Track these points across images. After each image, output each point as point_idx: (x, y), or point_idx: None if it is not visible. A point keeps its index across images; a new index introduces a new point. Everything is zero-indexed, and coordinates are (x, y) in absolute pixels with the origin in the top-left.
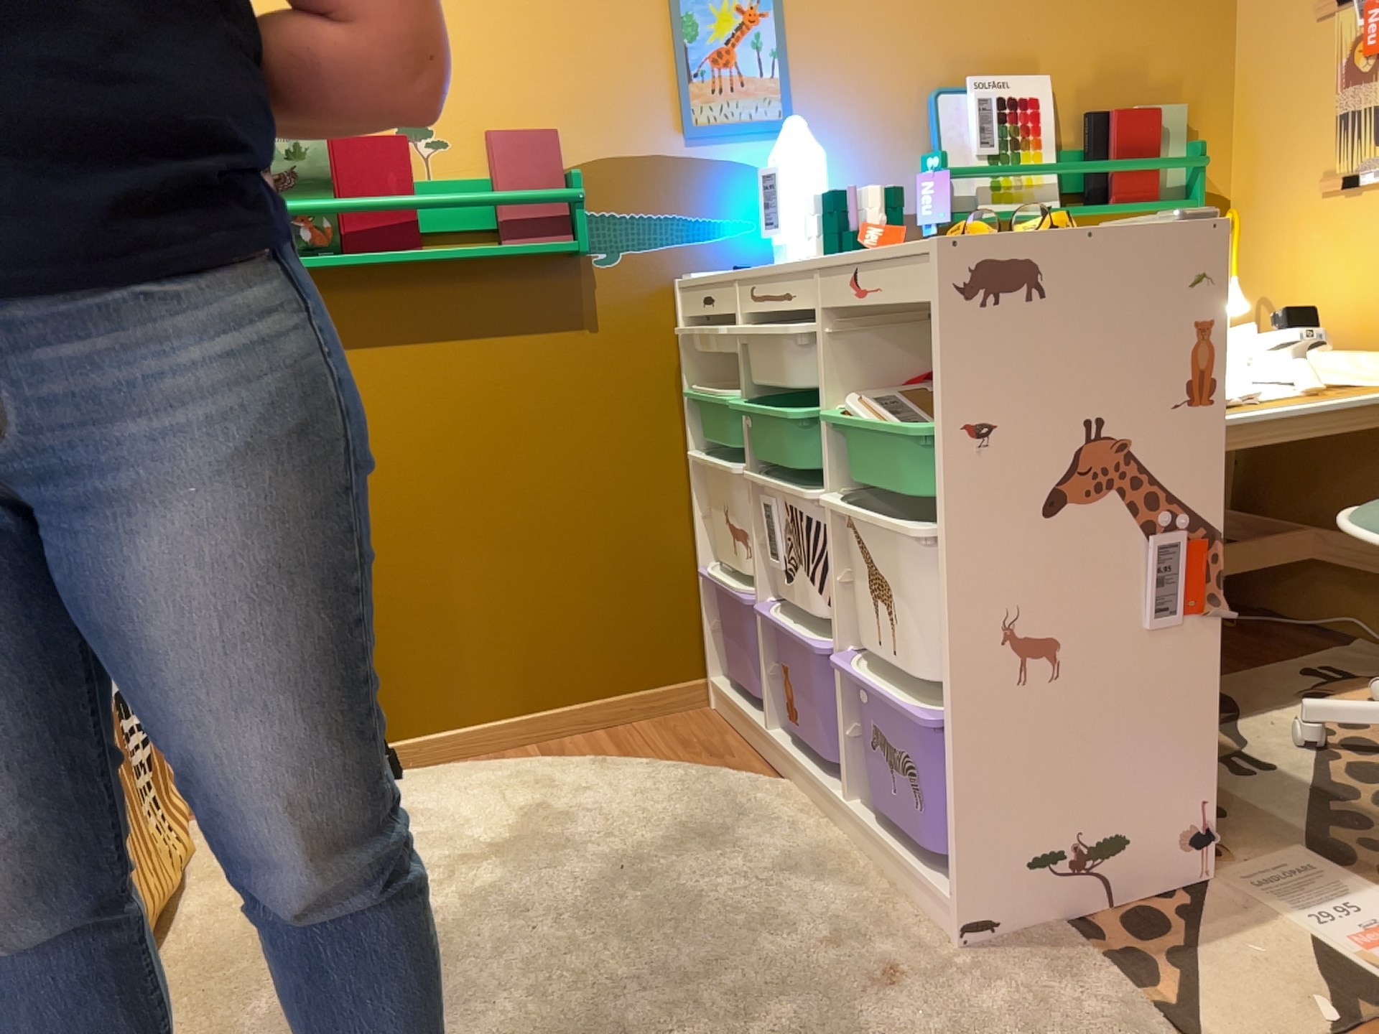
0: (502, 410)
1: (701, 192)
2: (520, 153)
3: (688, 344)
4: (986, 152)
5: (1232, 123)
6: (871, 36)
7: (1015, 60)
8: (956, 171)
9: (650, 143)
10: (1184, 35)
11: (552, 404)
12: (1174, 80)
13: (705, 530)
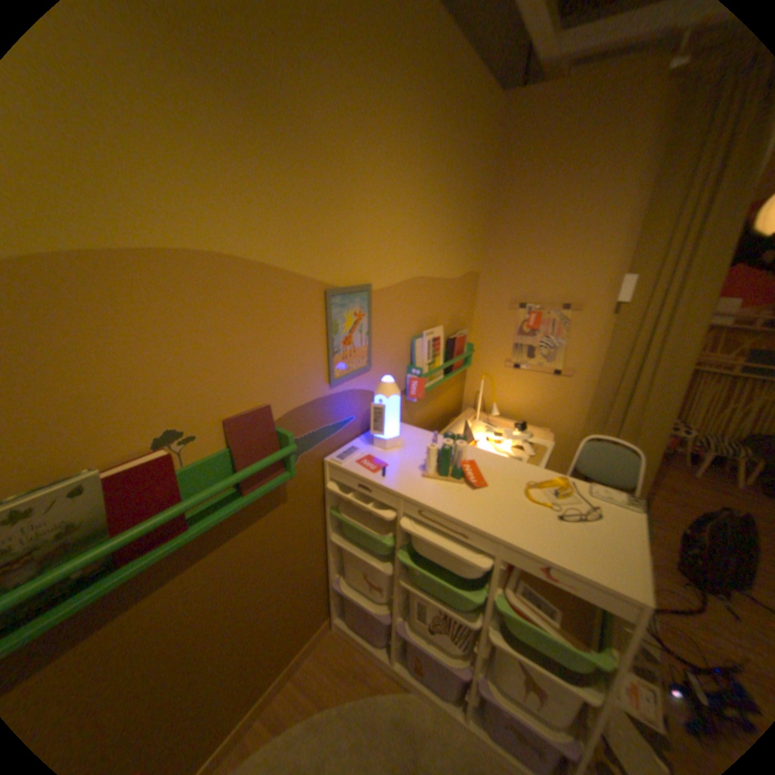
0: (238, 575)
1: (336, 410)
2: (251, 428)
3: (332, 489)
4: (429, 362)
5: (473, 331)
6: (399, 317)
7: (434, 319)
8: (421, 372)
9: (316, 393)
10: (468, 302)
11: (265, 554)
12: (465, 319)
13: (335, 564)
